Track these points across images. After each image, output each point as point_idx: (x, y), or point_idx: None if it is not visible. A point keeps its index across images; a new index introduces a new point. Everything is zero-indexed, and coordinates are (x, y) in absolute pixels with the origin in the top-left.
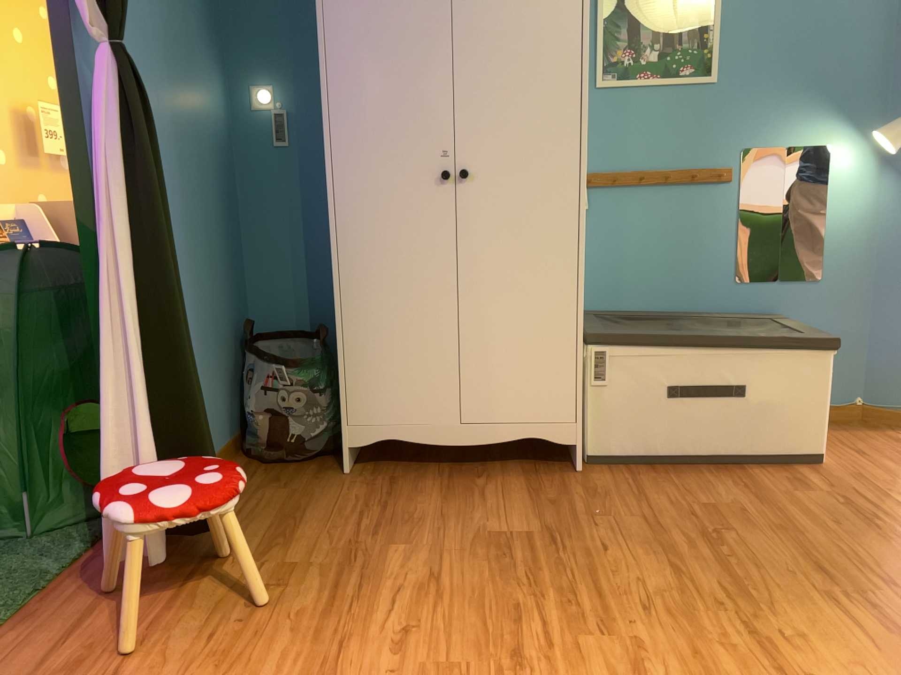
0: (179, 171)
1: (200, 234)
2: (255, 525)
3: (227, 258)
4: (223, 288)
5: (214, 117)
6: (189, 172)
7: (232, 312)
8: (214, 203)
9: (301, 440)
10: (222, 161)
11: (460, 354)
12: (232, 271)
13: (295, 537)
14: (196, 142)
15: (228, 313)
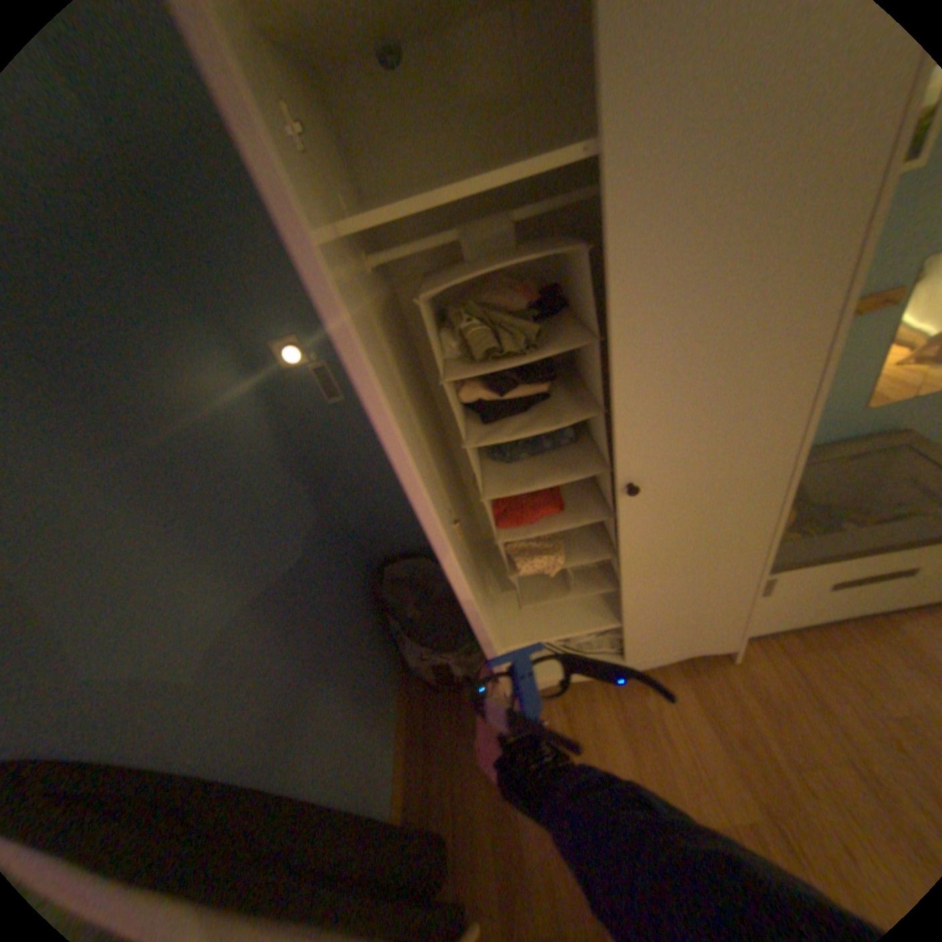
0: (244, 570)
1: (300, 582)
2: (481, 845)
3: (331, 547)
4: (341, 582)
5: (243, 426)
6: (255, 546)
7: (357, 582)
8: (295, 522)
9: (468, 679)
10: (278, 462)
11: (620, 618)
12: (340, 549)
13: (531, 873)
14: (241, 498)
15: (355, 590)
